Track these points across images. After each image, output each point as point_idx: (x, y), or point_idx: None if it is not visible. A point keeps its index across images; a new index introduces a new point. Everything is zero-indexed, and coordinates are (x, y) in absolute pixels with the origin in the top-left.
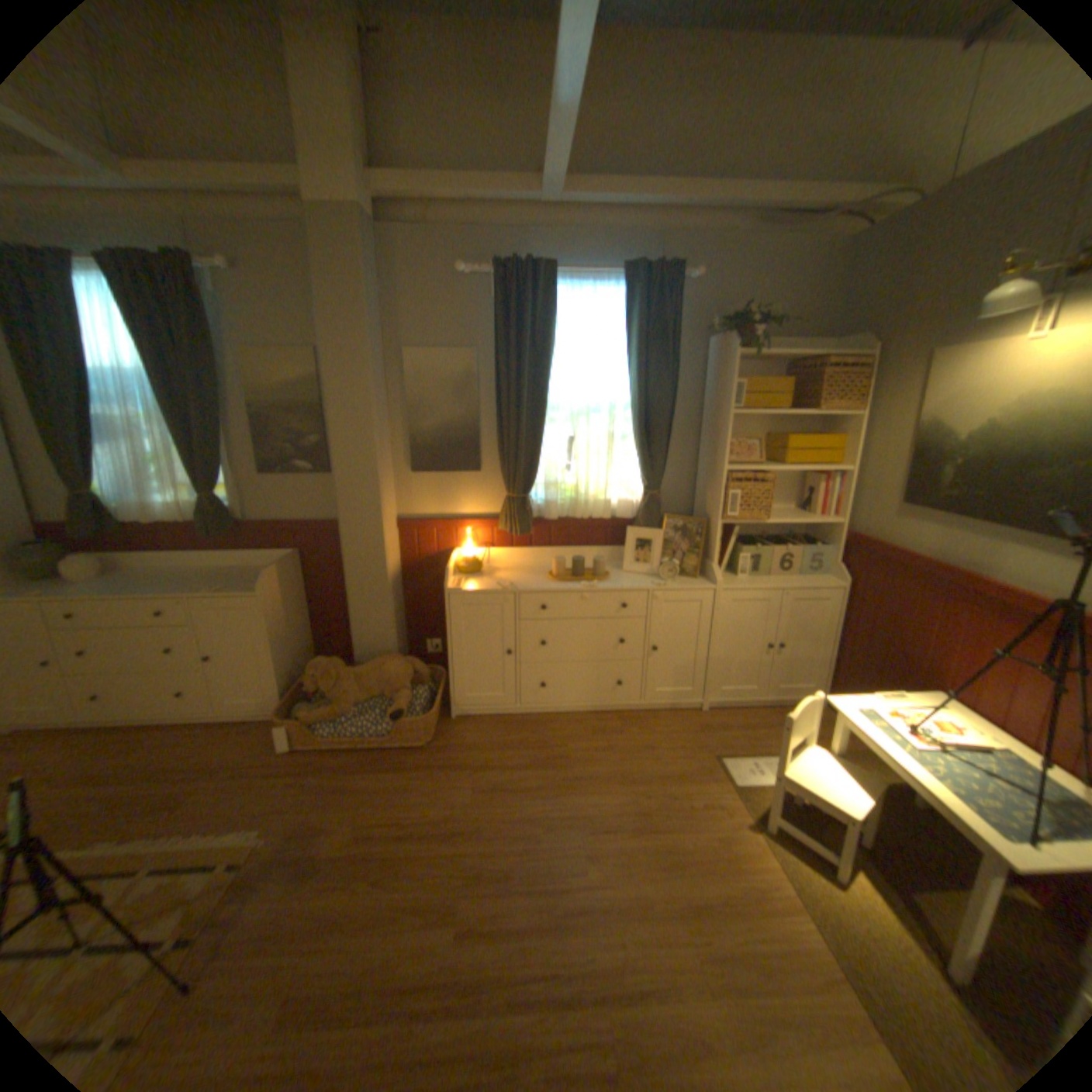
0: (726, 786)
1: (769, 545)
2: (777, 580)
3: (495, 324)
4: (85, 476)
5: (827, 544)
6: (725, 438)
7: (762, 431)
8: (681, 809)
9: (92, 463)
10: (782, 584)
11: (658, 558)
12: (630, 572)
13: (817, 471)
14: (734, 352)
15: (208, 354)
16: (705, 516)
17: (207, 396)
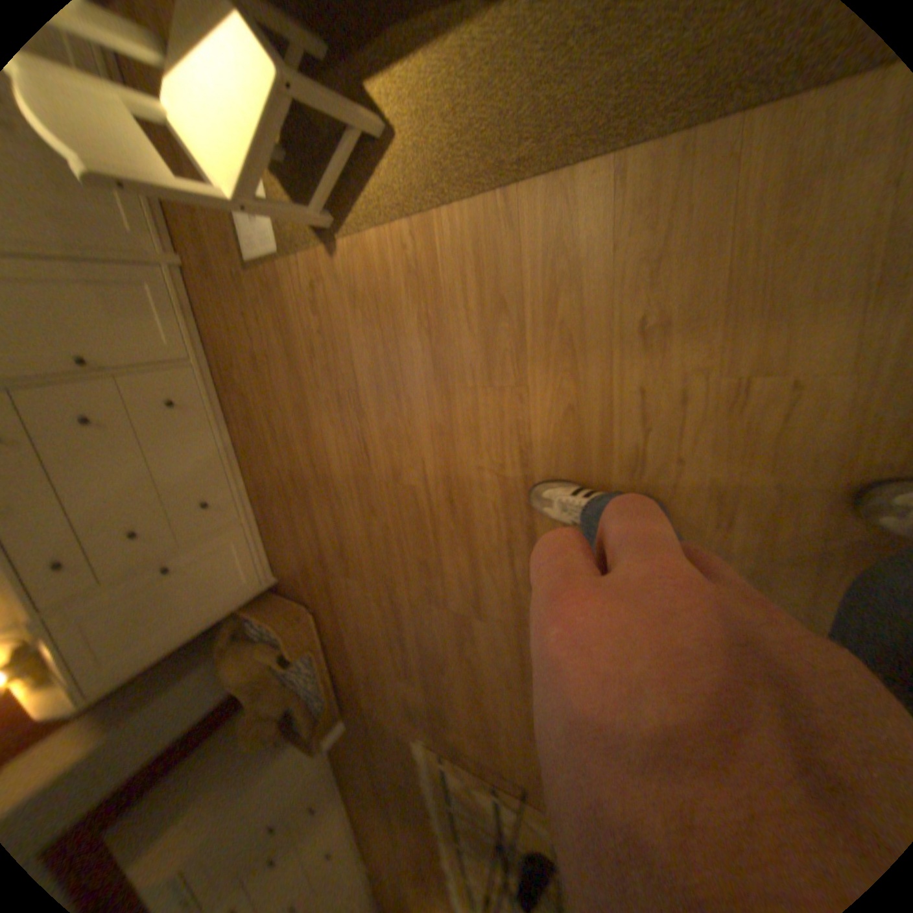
0: (276, 267)
1: None
2: None
3: None
4: None
5: None
6: None
7: None
8: (318, 347)
9: None
10: None
11: None
12: None
13: None
14: None
15: None
16: None
17: None
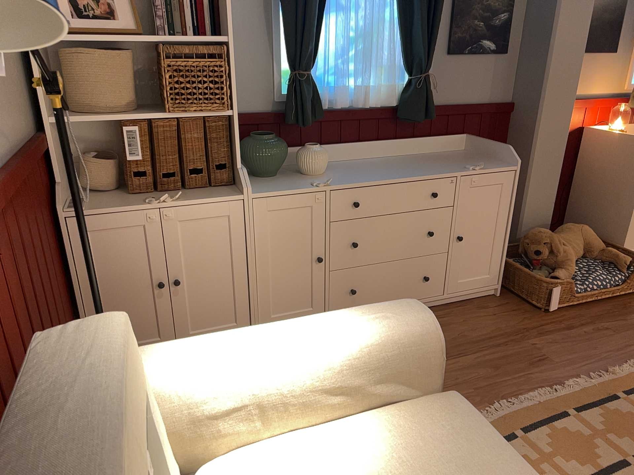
0: None
1: None
2: None
3: None
4: (314, 53)
5: None
6: None
7: None
8: None
9: (320, 38)
10: None
11: None
12: None
13: None
14: None
15: None
16: None
17: None
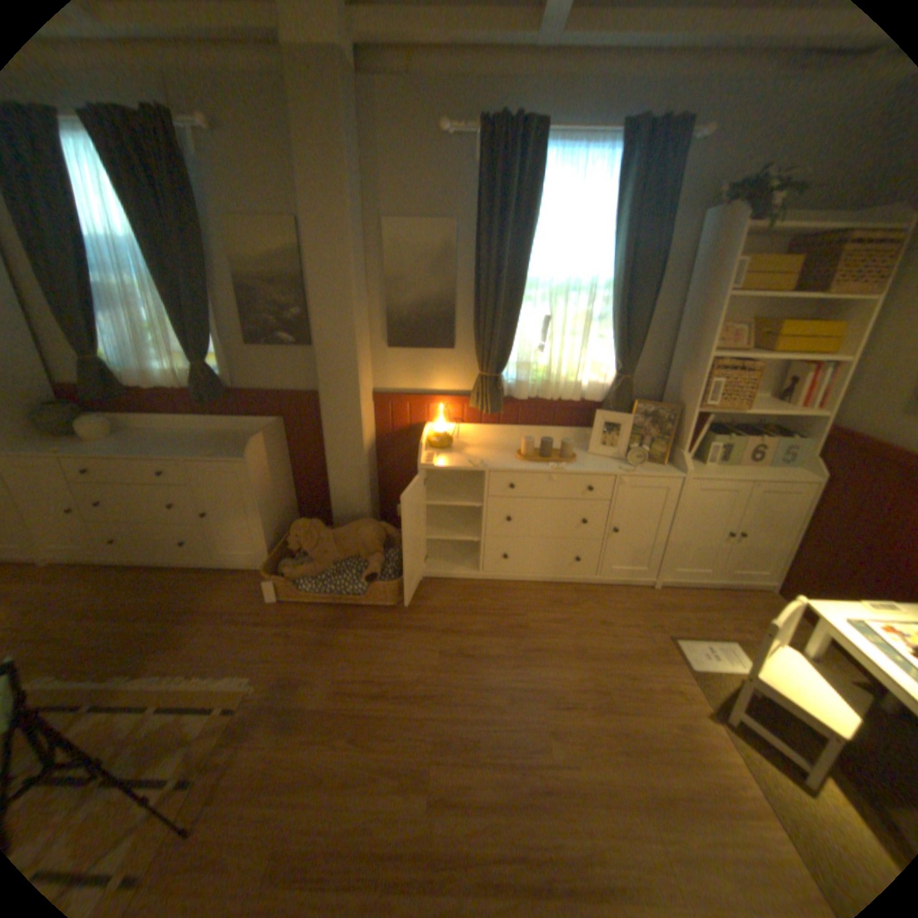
0: (683, 671)
1: (743, 435)
2: (748, 471)
3: (479, 191)
4: (89, 342)
5: (805, 437)
6: (717, 322)
7: (750, 315)
8: (639, 691)
9: (95, 329)
10: (755, 476)
11: (627, 443)
12: (596, 455)
13: (806, 360)
14: (743, 224)
15: (193, 221)
16: (679, 403)
17: (194, 265)
